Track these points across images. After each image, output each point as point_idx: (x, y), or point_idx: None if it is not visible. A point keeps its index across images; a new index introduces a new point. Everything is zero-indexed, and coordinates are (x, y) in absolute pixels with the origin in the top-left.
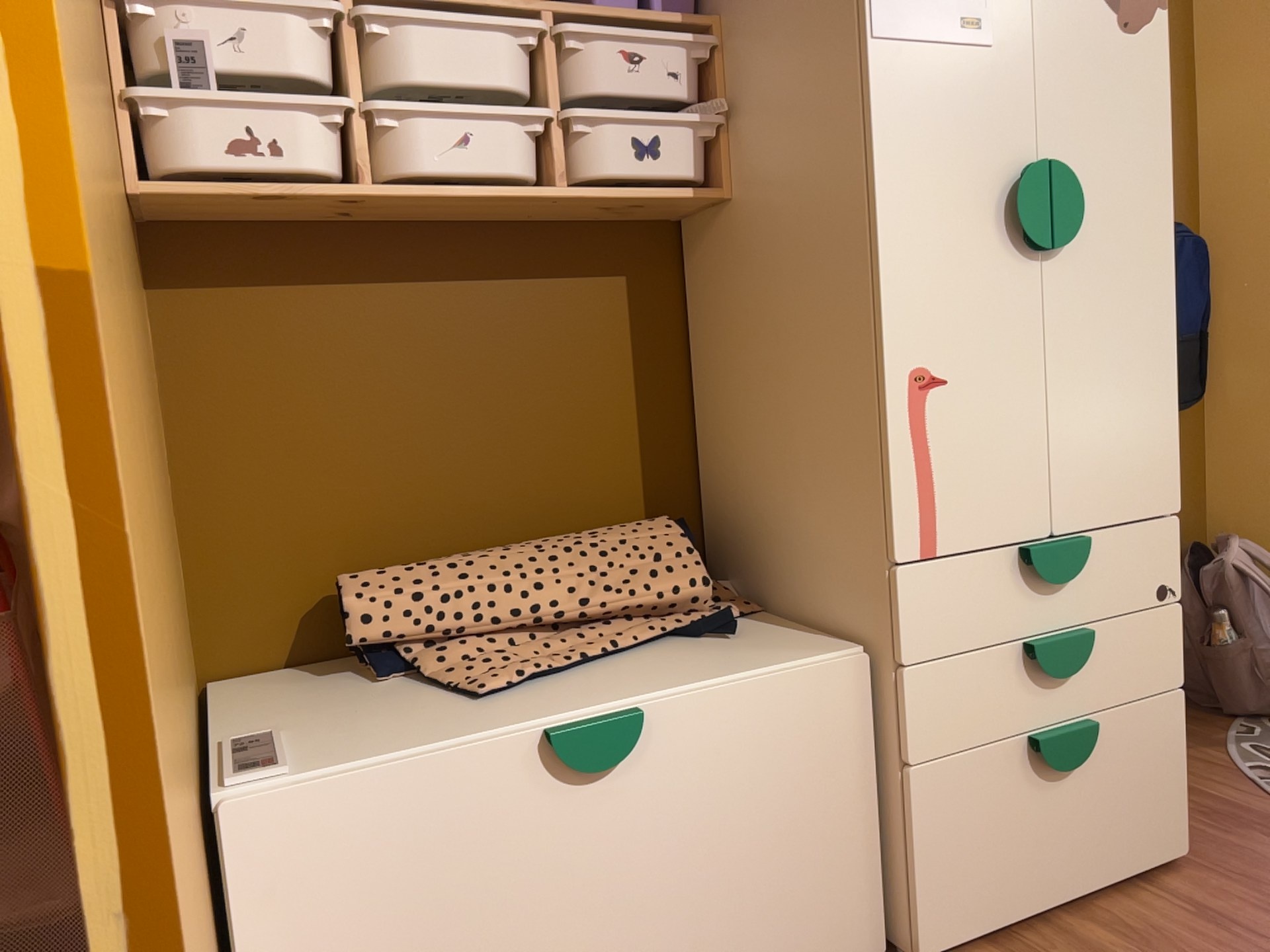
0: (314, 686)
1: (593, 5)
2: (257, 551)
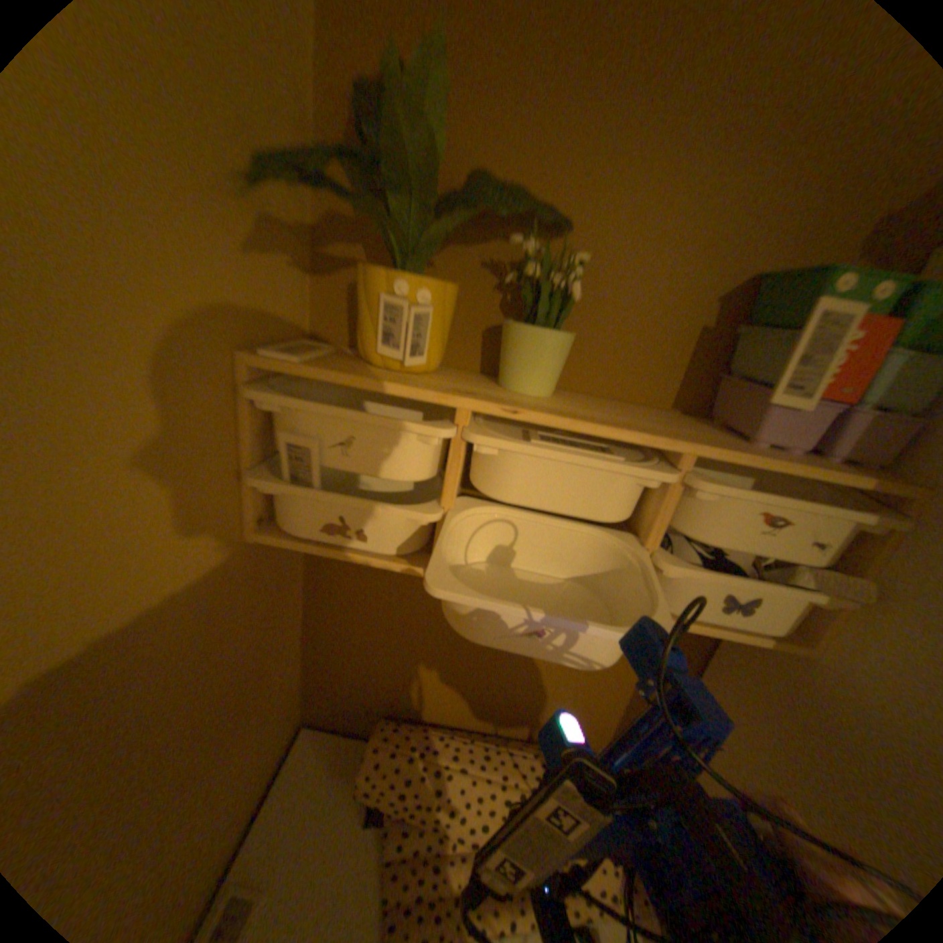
0: (336, 797)
1: (757, 452)
2: (345, 678)
